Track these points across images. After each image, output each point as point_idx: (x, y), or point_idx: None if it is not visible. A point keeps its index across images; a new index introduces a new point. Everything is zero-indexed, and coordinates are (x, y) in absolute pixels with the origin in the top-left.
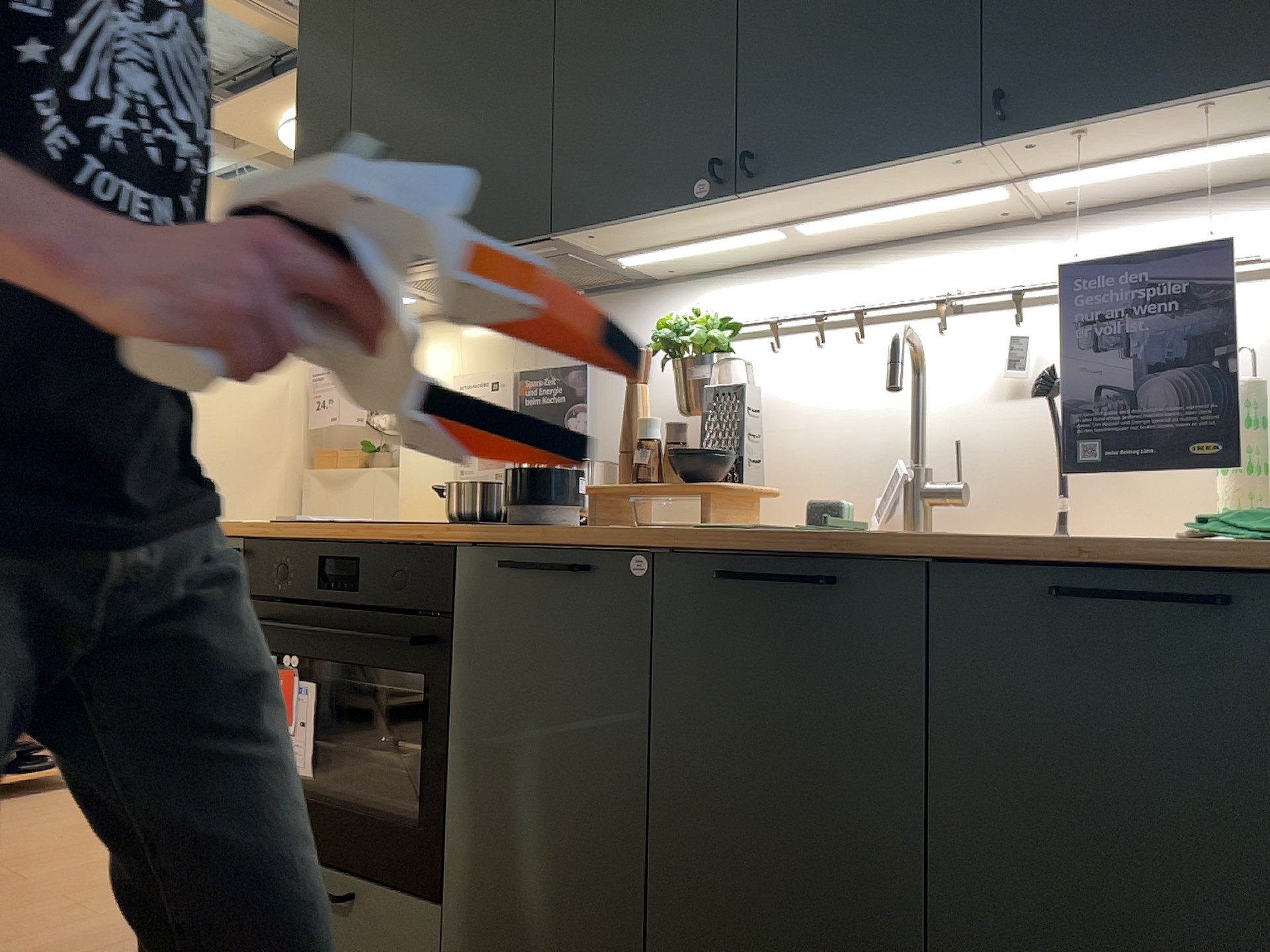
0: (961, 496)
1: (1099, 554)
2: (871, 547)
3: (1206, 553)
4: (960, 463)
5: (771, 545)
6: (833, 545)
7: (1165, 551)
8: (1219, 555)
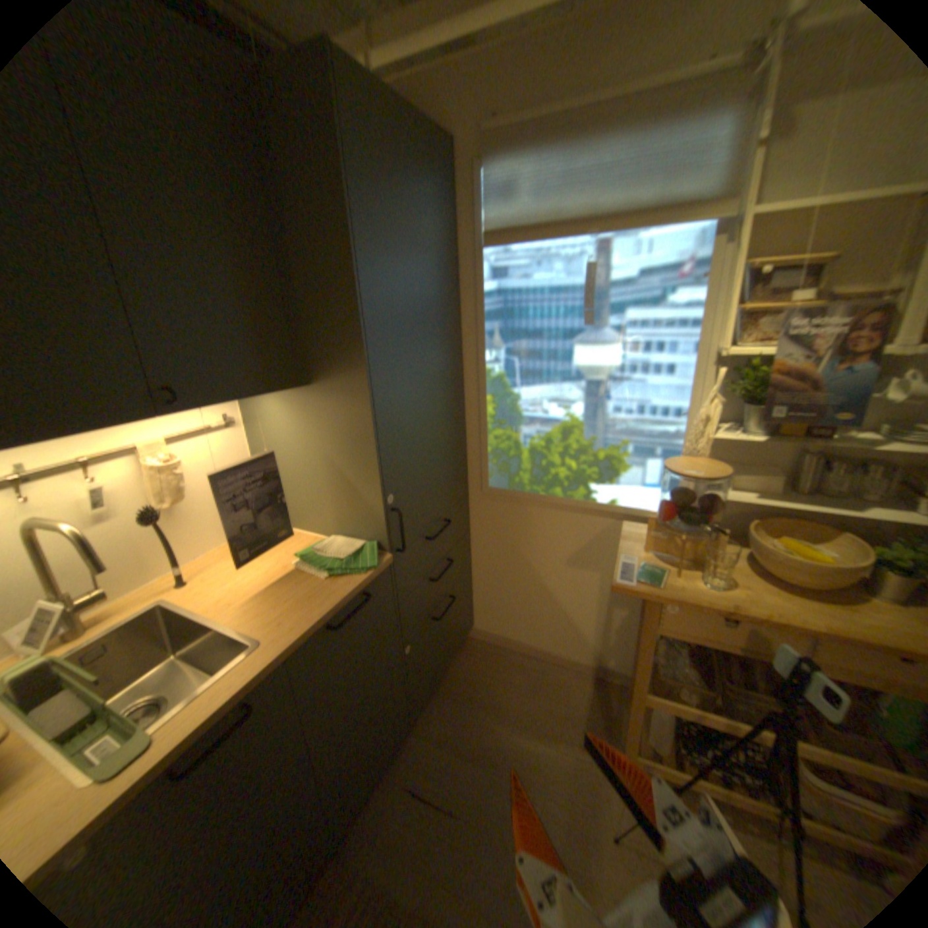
0: (101, 598)
1: (338, 609)
2: (262, 677)
3: (362, 588)
4: (97, 580)
5: (192, 730)
6: (241, 694)
7: (344, 592)
8: (357, 584)
